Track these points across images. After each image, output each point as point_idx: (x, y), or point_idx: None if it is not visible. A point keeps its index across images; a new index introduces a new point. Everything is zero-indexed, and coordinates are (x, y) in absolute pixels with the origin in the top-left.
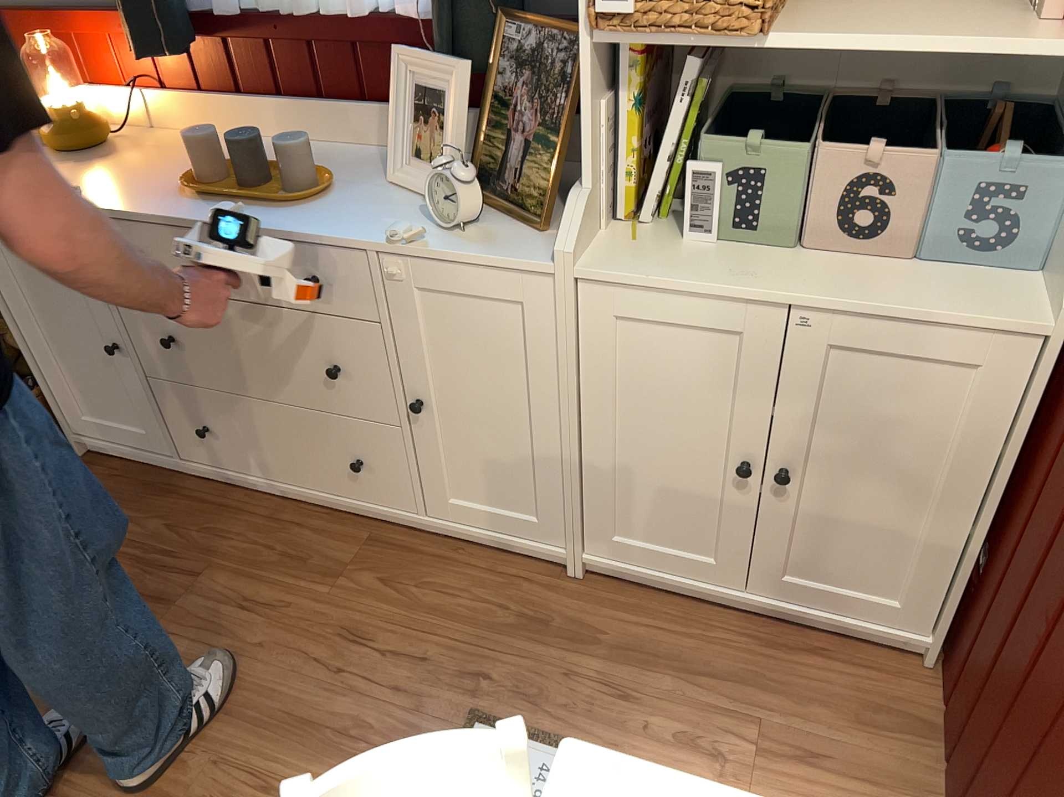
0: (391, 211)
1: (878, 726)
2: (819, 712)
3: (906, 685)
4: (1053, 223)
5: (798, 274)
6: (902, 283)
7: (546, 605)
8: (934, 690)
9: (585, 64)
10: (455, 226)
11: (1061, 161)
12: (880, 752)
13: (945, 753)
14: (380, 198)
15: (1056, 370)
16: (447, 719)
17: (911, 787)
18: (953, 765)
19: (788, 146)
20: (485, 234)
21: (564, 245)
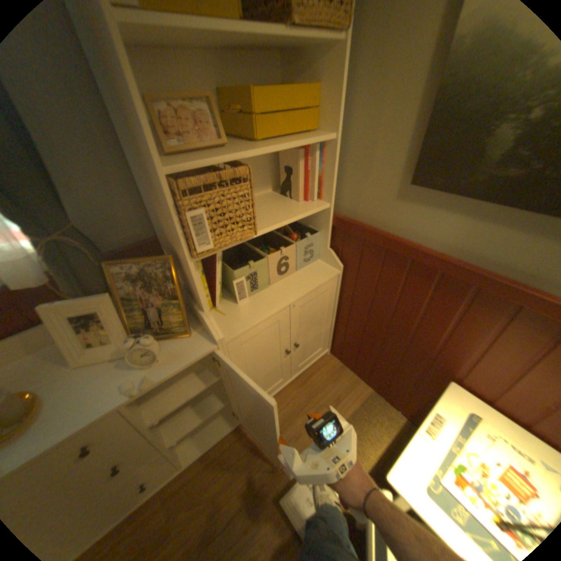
0: (95, 382)
1: (339, 379)
2: (330, 389)
3: (332, 364)
4: (322, 246)
5: (281, 293)
6: (303, 279)
7: (250, 443)
8: (337, 360)
9: (189, 269)
10: (152, 364)
11: (316, 231)
12: (346, 384)
13: (355, 371)
14: (76, 381)
15: (344, 279)
16: (272, 518)
17: (357, 385)
18: (363, 373)
19: (259, 259)
20: (167, 356)
21: (216, 337)
